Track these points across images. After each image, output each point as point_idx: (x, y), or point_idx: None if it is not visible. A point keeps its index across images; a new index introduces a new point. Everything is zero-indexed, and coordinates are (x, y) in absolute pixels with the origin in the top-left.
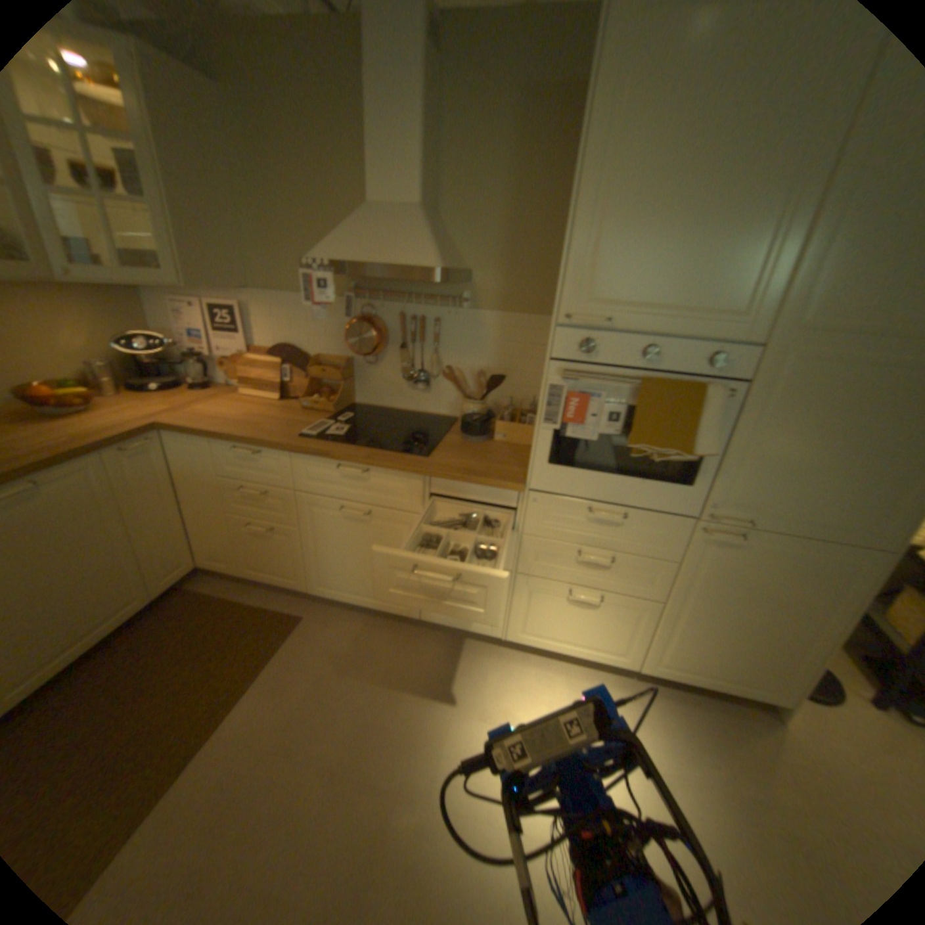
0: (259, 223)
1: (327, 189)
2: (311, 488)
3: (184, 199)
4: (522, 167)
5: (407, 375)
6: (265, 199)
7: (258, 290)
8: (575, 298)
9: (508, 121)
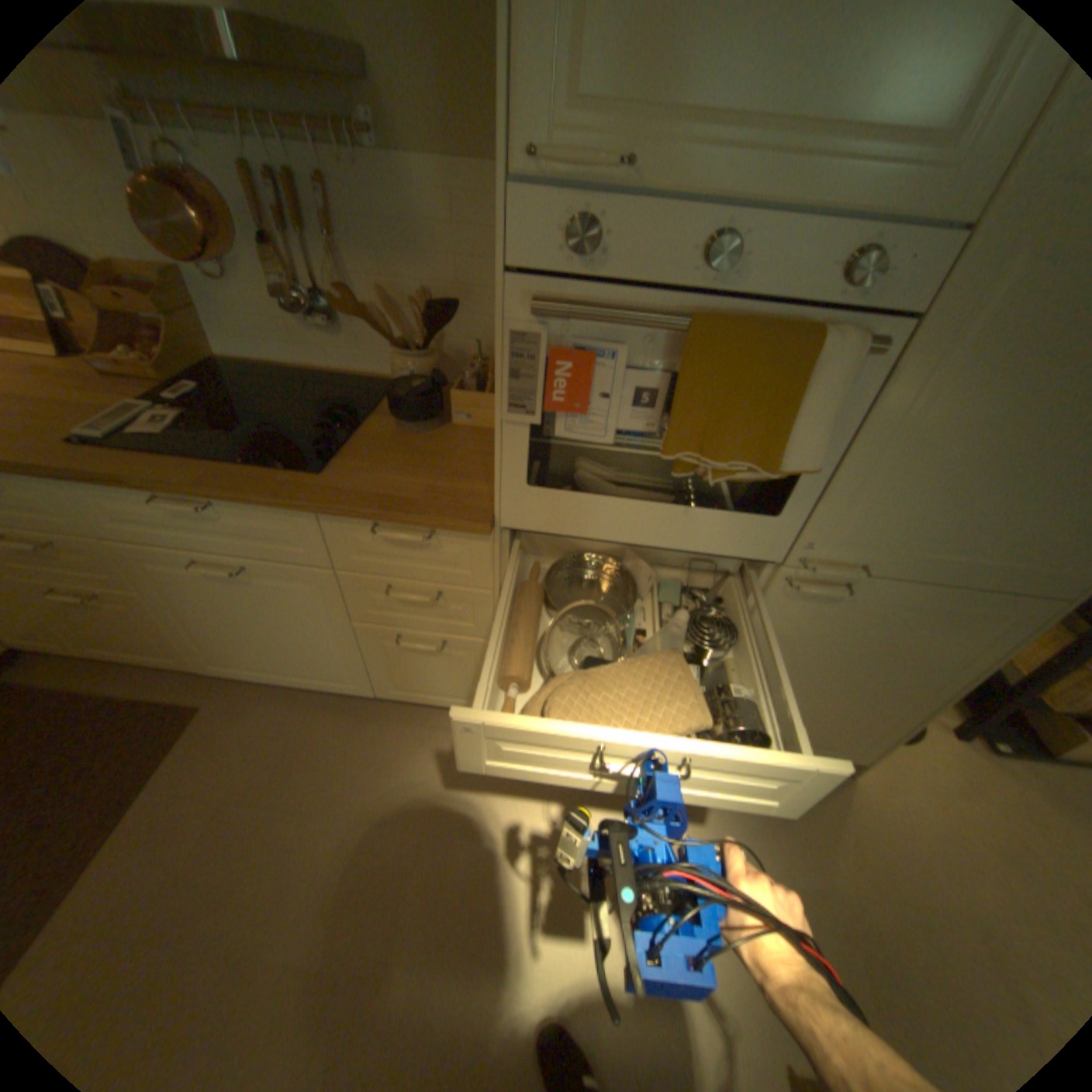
0: None
1: None
2: (123, 535)
3: None
4: None
5: (287, 300)
6: None
7: None
8: (543, 94)
9: None
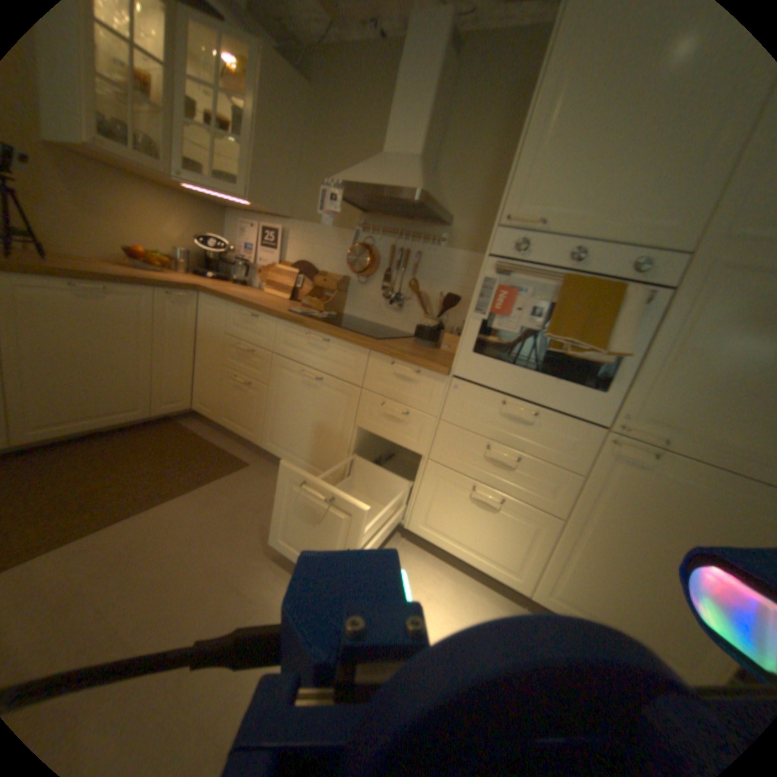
0: (311, 174)
1: (362, 152)
2: (284, 352)
3: (265, 144)
4: (507, 139)
5: (386, 295)
6: (319, 158)
7: (298, 220)
8: (518, 202)
9: (503, 105)
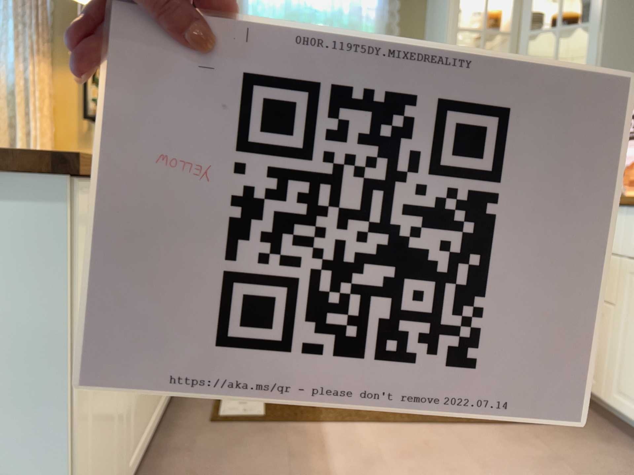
0: None
1: None
2: None
3: (624, 15)
4: None
5: None
6: None
7: None
8: None
9: None
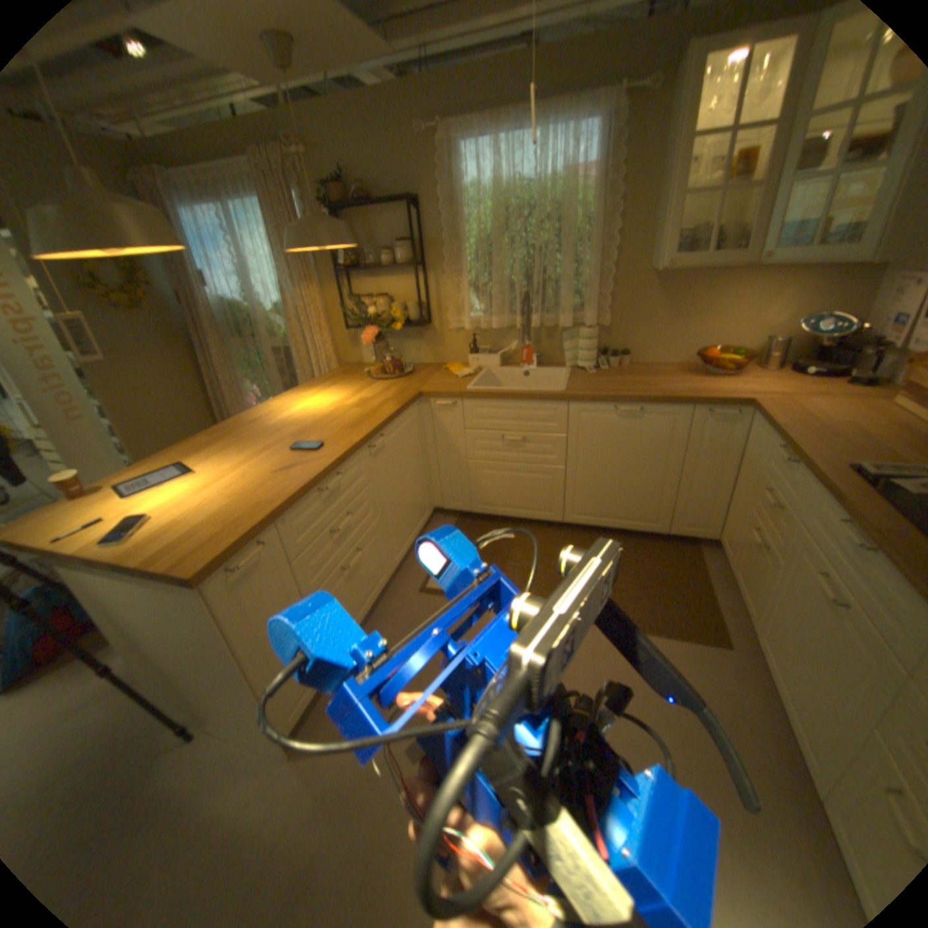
0: None
1: None
2: (815, 532)
3: None
4: None
5: None
6: None
7: None
8: None
9: None
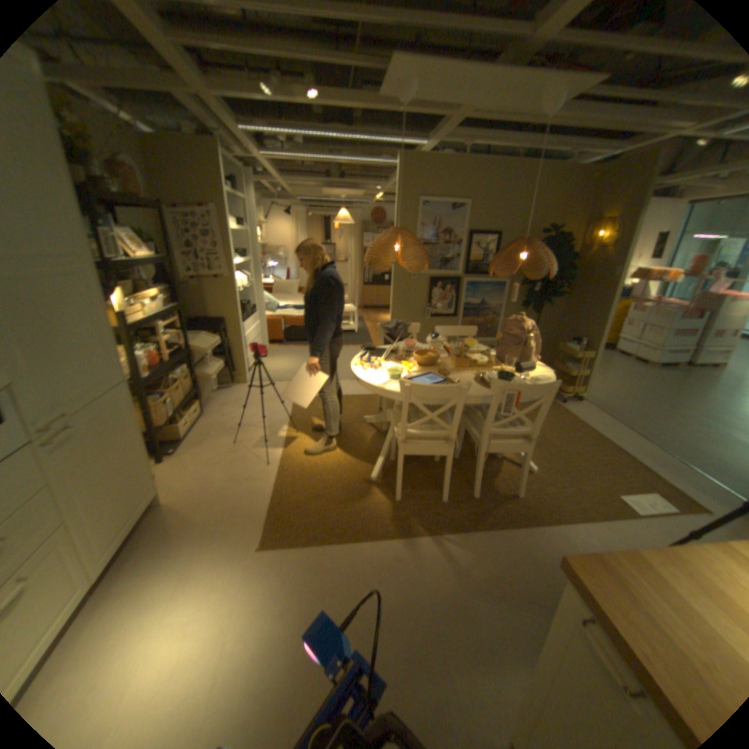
0: None
1: None
2: None
3: None
4: None
5: None
6: None
7: None
8: None
9: None
